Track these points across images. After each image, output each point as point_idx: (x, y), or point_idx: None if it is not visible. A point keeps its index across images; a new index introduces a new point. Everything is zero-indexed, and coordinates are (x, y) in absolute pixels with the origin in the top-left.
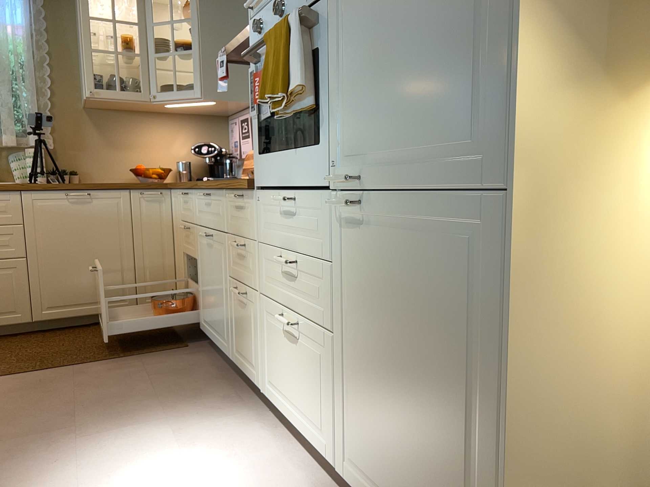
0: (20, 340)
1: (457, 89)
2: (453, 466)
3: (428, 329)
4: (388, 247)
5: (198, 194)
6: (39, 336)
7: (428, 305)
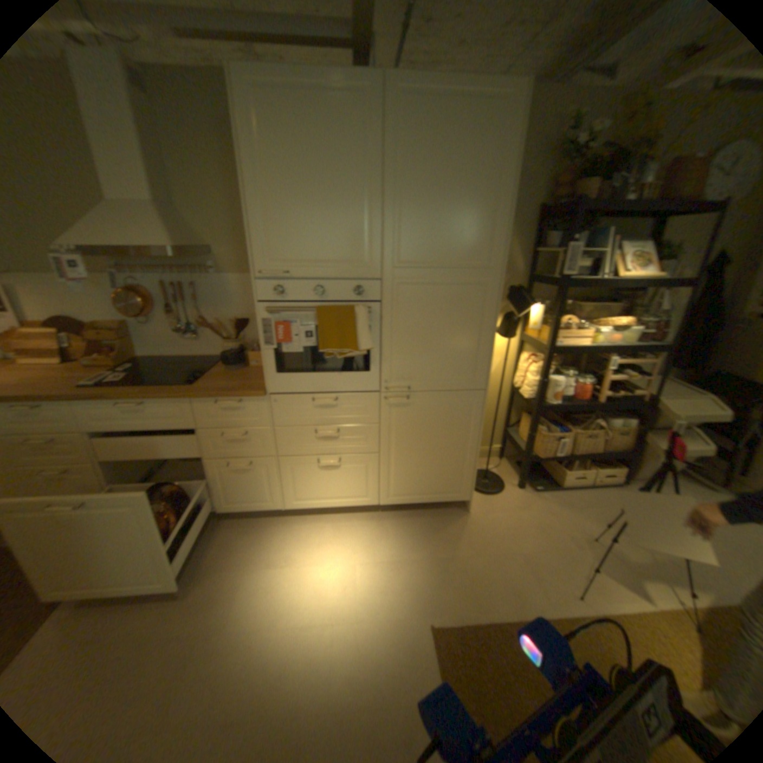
0: None
1: (463, 360)
2: (452, 466)
3: (443, 432)
4: (422, 410)
5: (95, 404)
6: None
7: (444, 425)
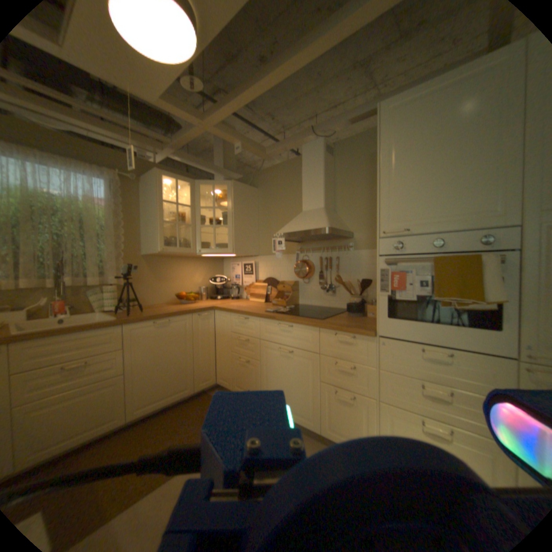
0: (117, 443)
1: None
2: None
3: None
4: None
5: (268, 322)
6: (130, 435)
7: None
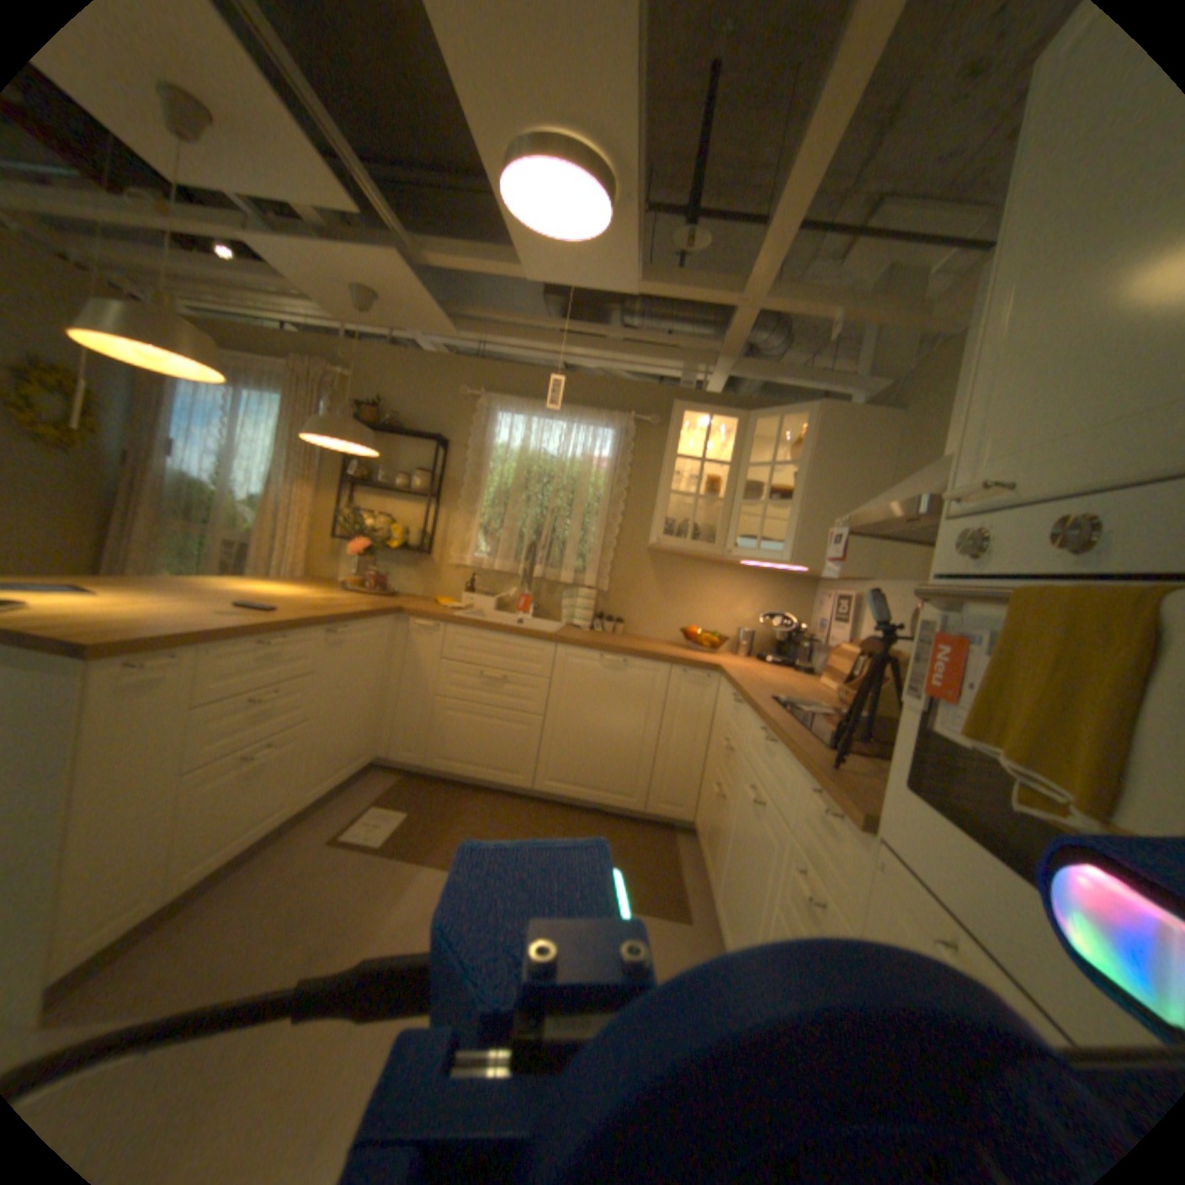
0: (515, 808)
1: None
2: None
3: None
4: None
5: (758, 721)
6: (534, 810)
7: None
